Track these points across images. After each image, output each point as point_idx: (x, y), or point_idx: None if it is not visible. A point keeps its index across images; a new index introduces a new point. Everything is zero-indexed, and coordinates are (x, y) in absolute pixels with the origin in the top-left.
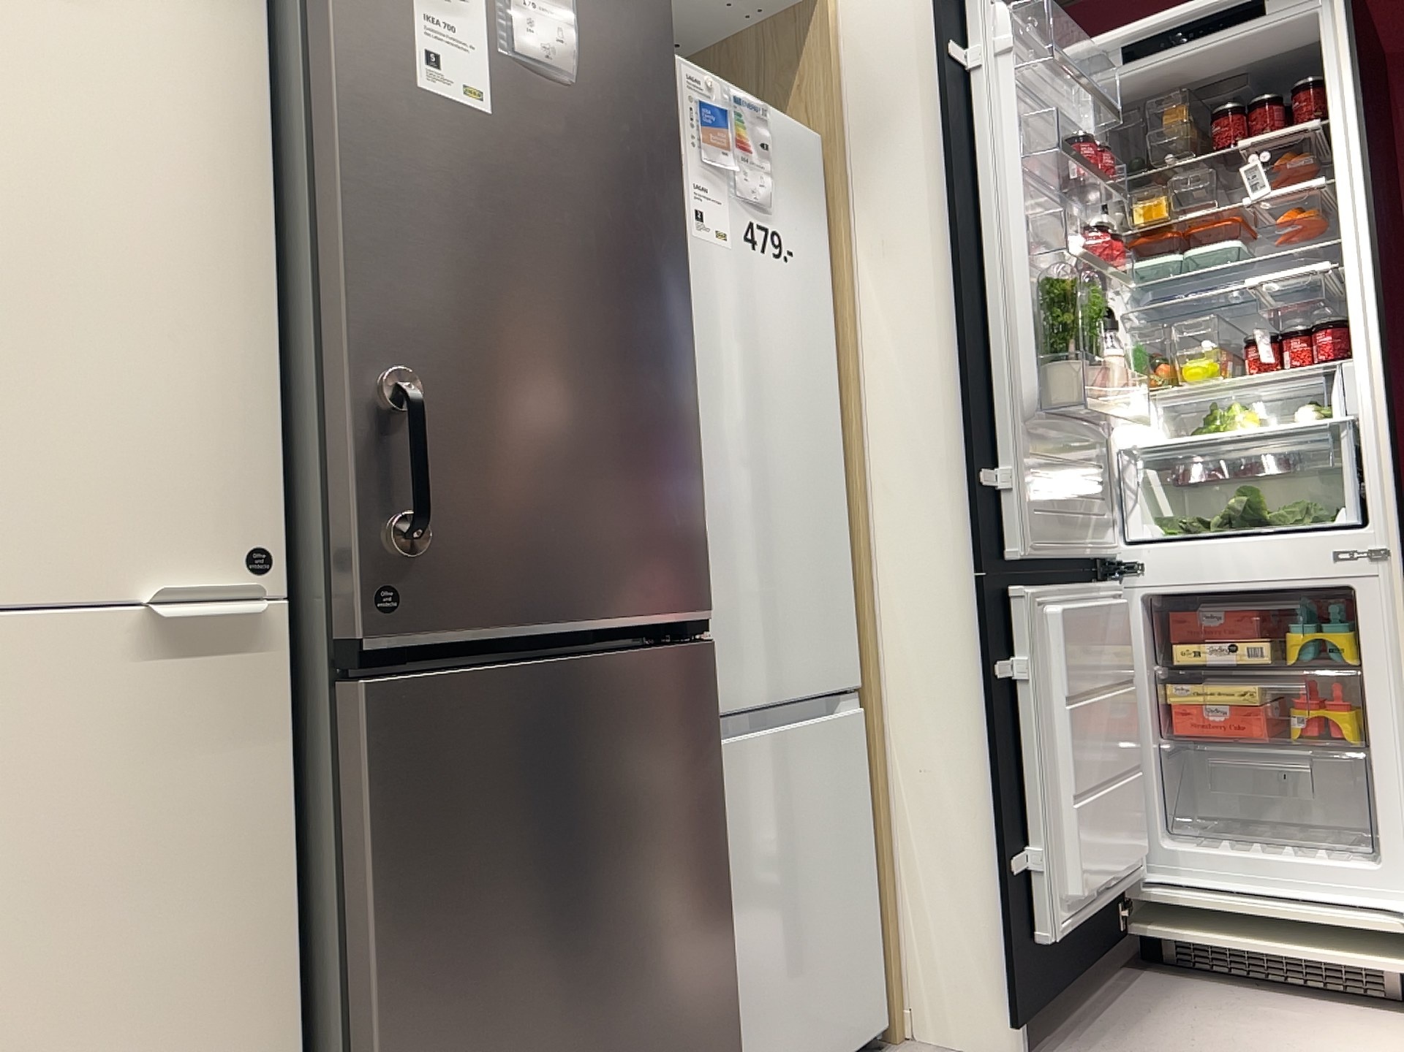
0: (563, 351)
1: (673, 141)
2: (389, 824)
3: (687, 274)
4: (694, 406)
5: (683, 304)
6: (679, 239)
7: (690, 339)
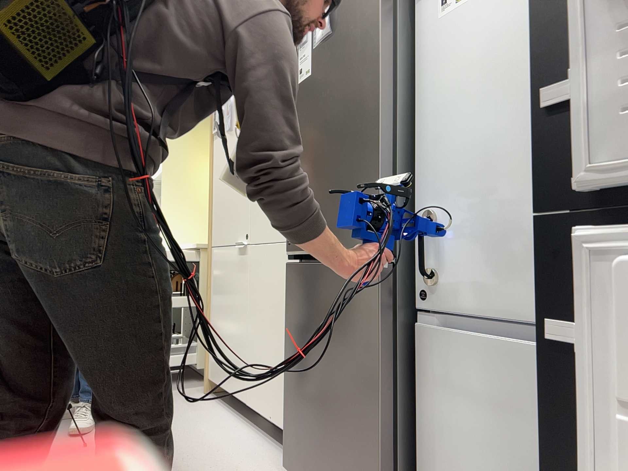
0: (326, 146)
1: (376, 4)
2: (288, 304)
3: (379, 71)
4: (379, 141)
5: (375, 90)
6: (376, 56)
7: (379, 106)
